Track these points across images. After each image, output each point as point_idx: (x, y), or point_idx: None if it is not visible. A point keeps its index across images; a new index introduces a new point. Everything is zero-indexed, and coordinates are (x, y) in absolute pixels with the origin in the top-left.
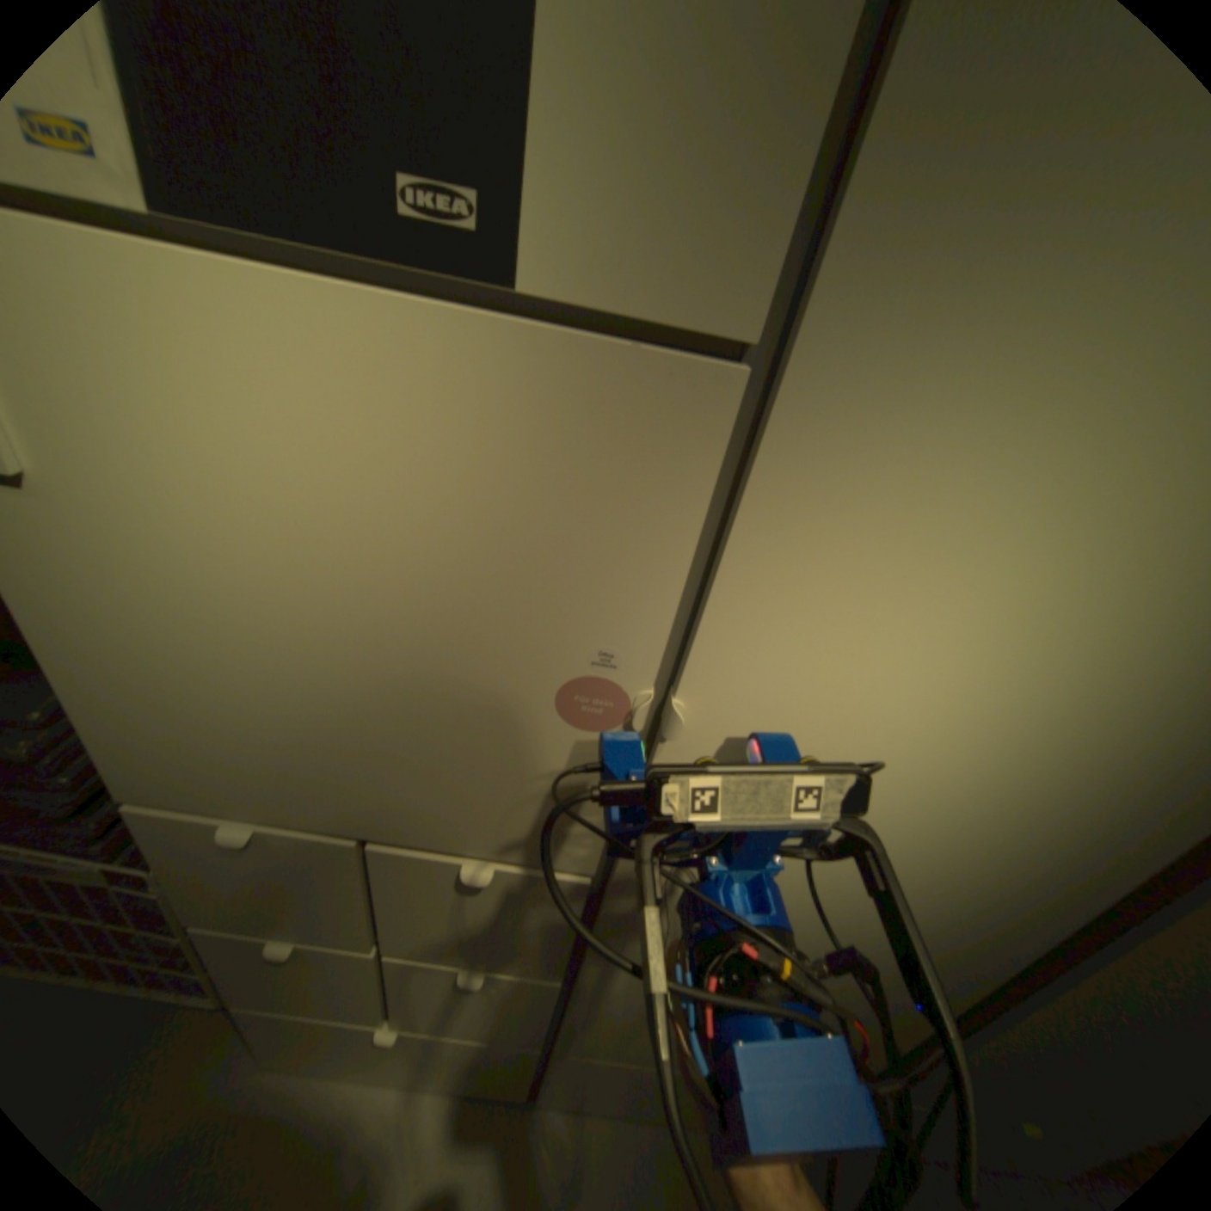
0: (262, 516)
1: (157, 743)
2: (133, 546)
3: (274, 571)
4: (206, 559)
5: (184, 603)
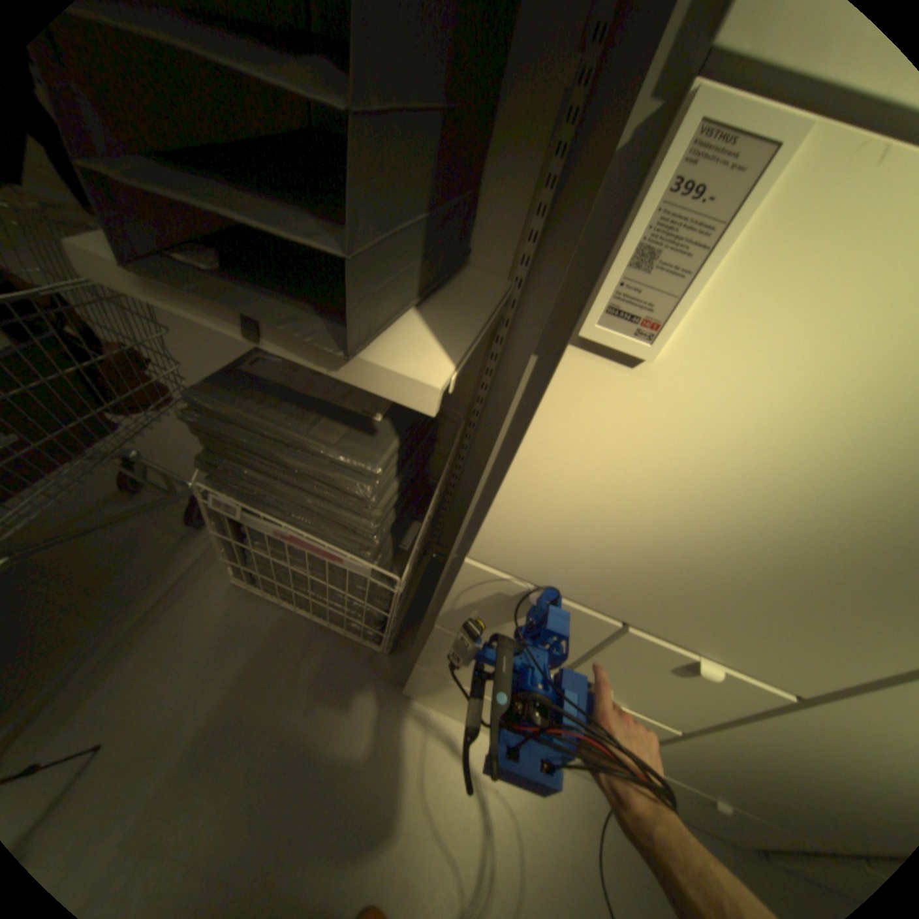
0: (836, 428)
1: (535, 535)
2: (677, 422)
3: (789, 465)
4: (734, 444)
5: (673, 466)
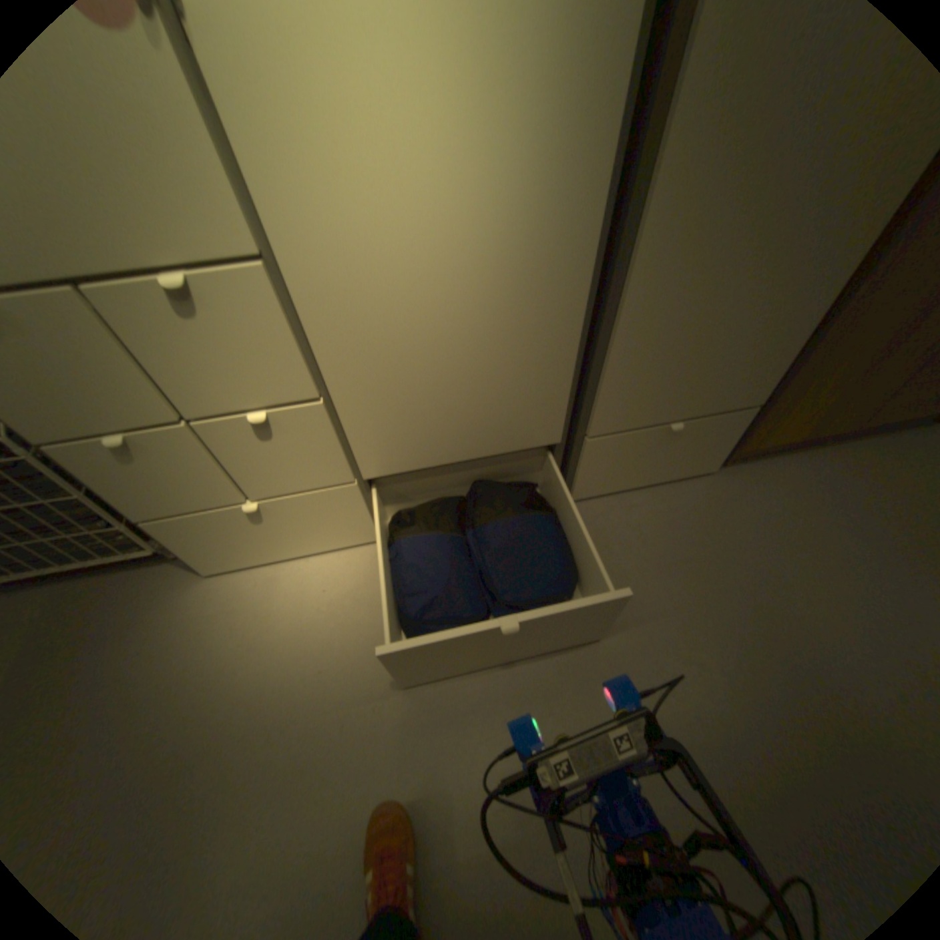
0: None
1: None
2: None
3: None
4: None
5: None
